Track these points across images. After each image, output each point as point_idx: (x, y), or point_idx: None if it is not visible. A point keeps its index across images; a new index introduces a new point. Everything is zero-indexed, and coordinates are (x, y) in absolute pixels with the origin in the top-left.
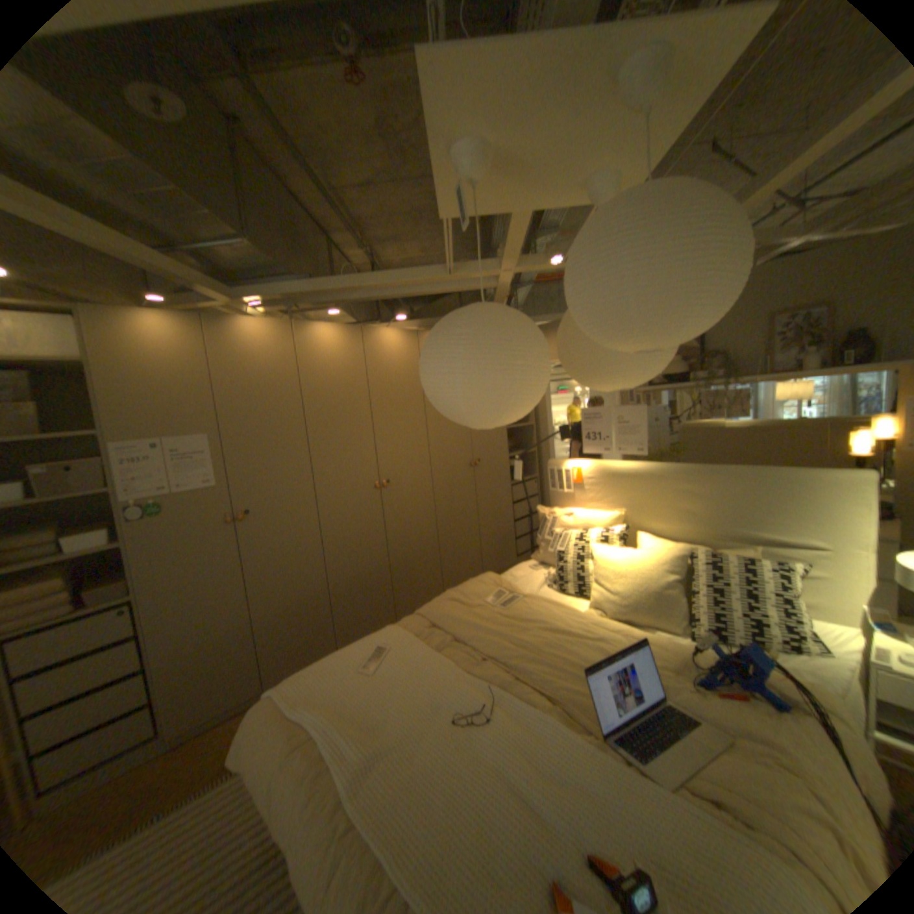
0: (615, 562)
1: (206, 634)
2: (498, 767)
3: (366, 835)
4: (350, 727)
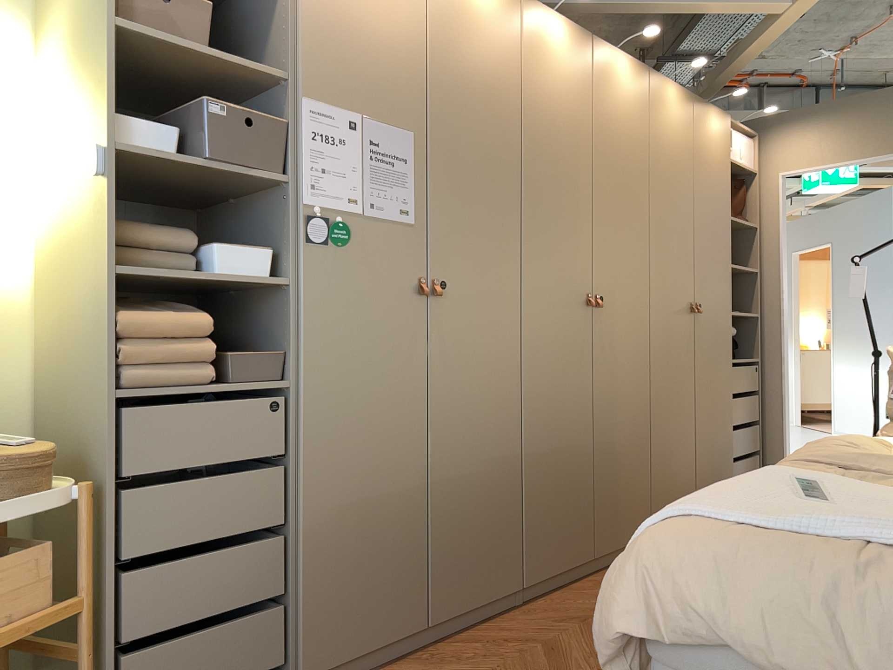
0: None
1: (374, 485)
2: None
3: None
4: None
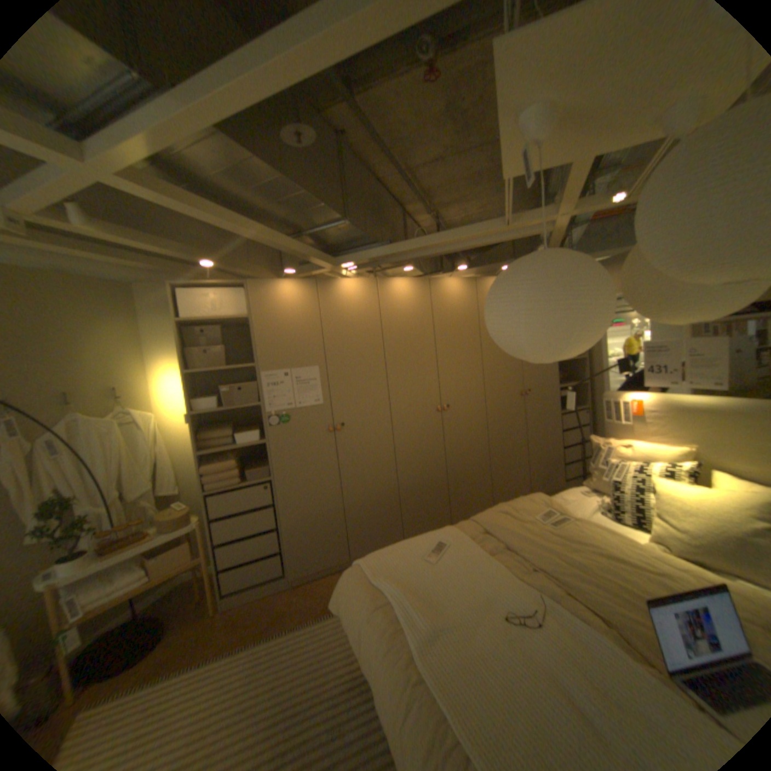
0: (683, 499)
1: (314, 510)
2: (550, 669)
3: (433, 690)
4: (418, 602)
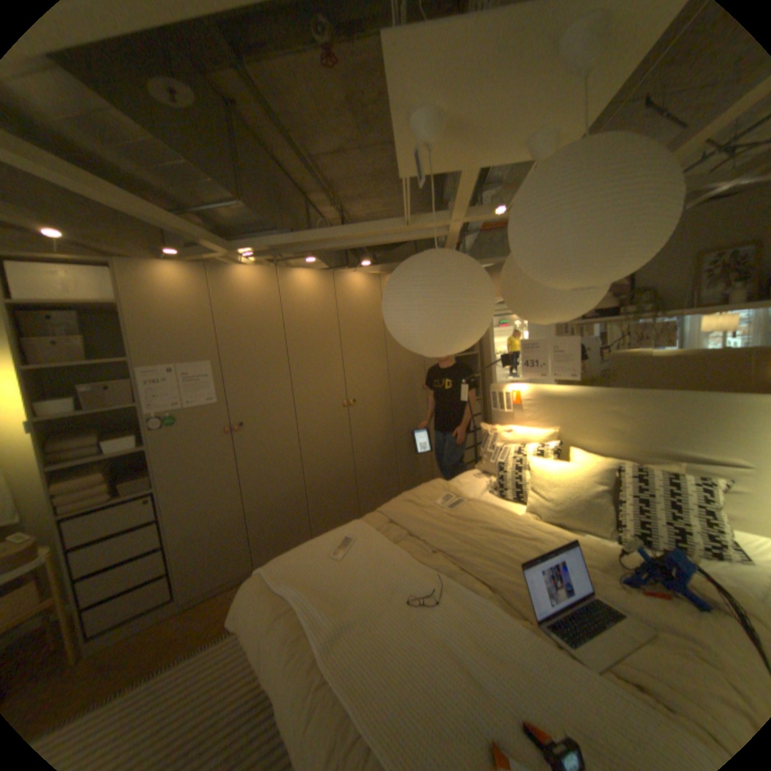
0: (549, 473)
1: (209, 521)
2: (445, 642)
3: (336, 690)
4: (322, 602)
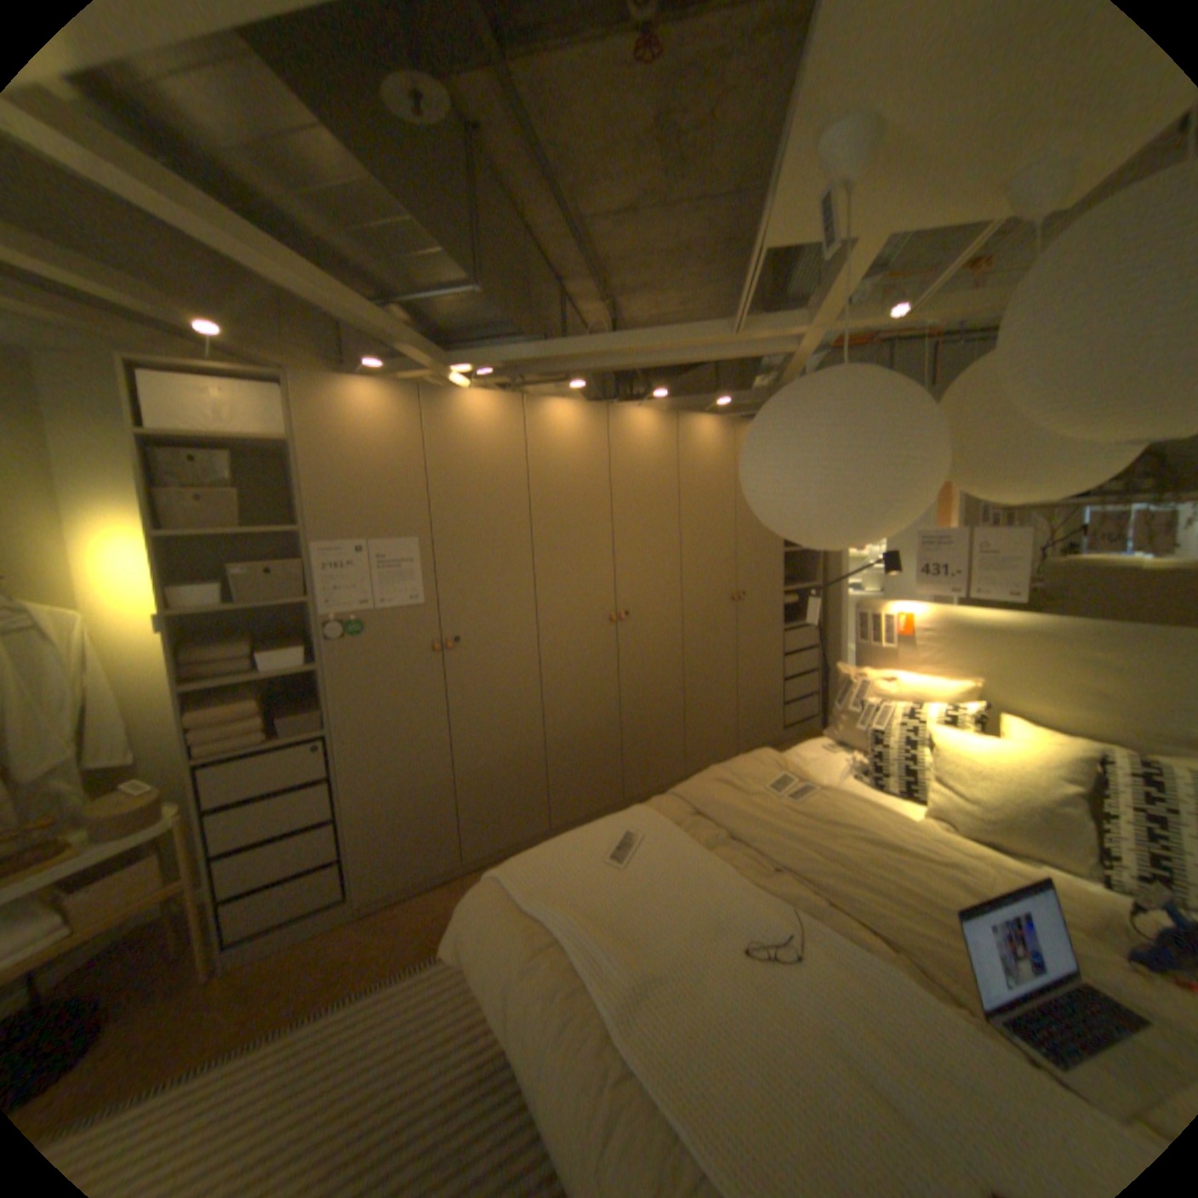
0: (973, 755)
1: (403, 785)
2: (825, 1029)
3: (652, 1089)
4: (607, 936)
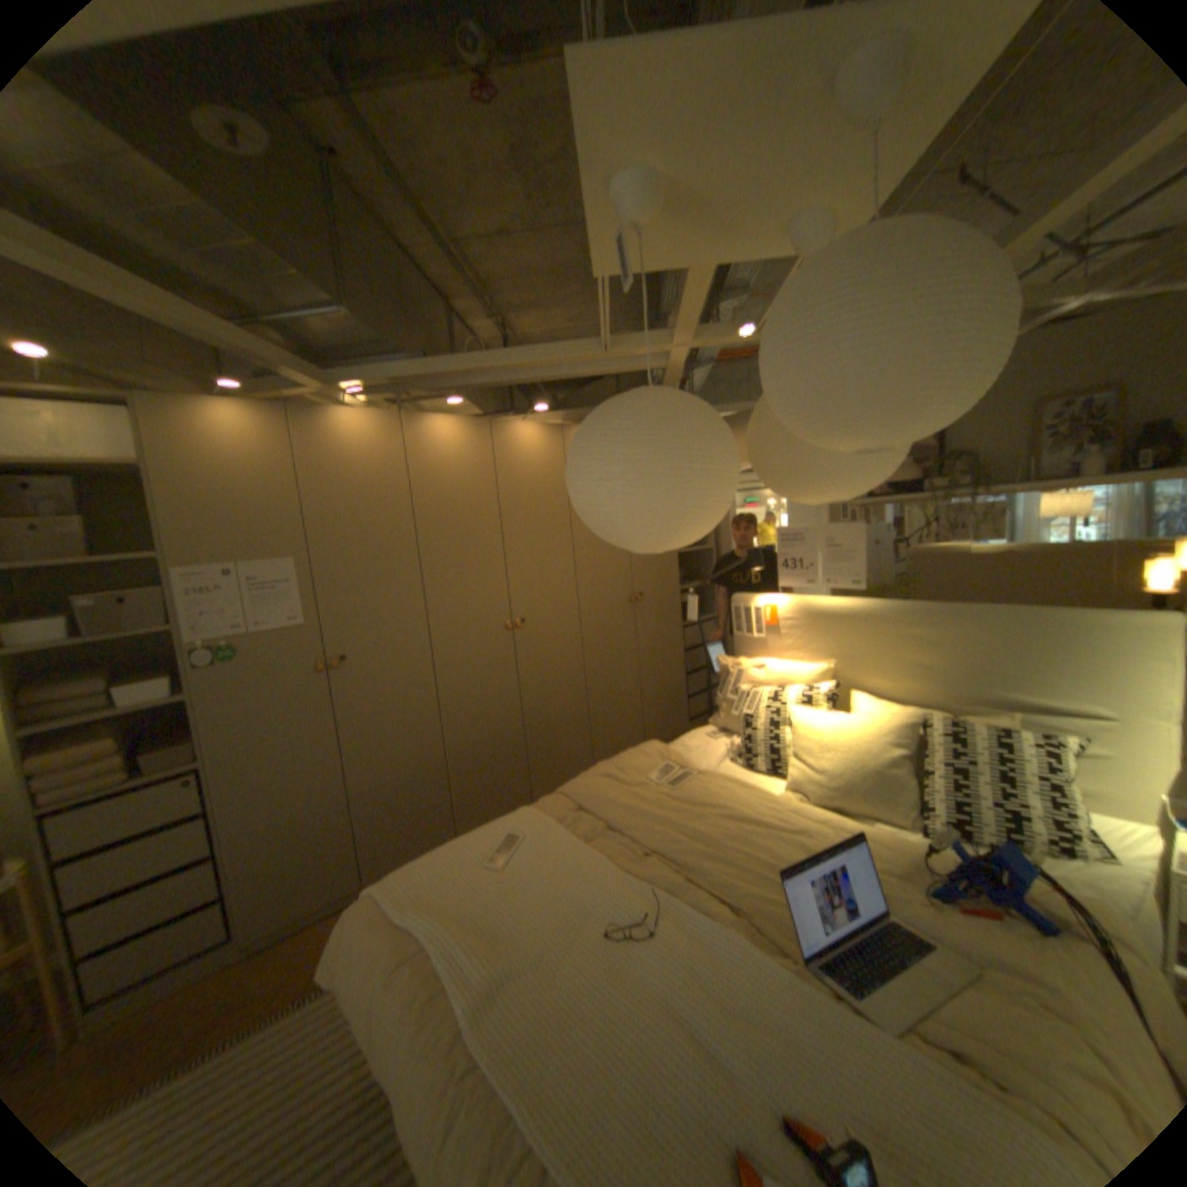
0: (821, 730)
1: (291, 812)
2: (664, 995)
3: (493, 1077)
4: (472, 937)
